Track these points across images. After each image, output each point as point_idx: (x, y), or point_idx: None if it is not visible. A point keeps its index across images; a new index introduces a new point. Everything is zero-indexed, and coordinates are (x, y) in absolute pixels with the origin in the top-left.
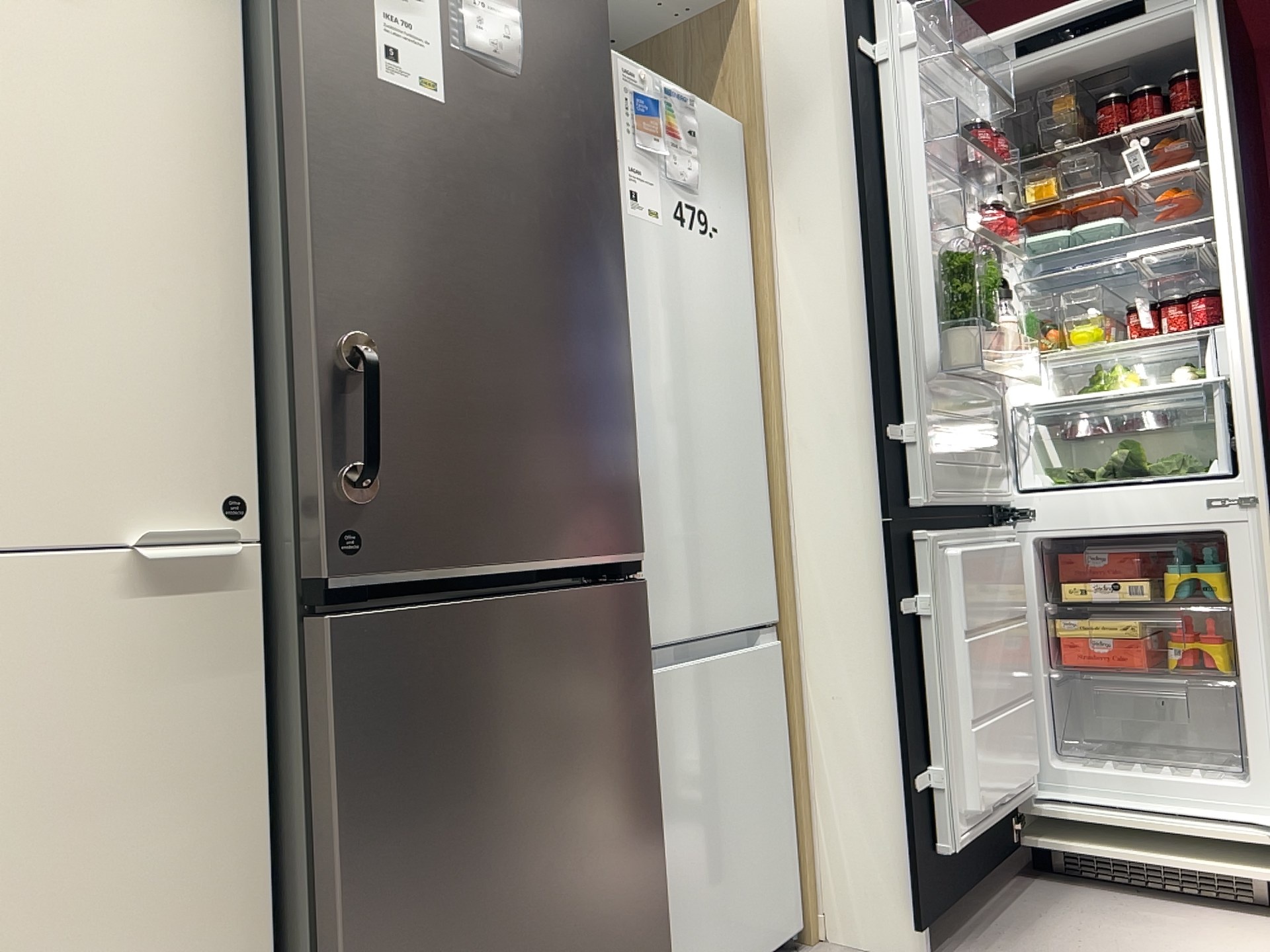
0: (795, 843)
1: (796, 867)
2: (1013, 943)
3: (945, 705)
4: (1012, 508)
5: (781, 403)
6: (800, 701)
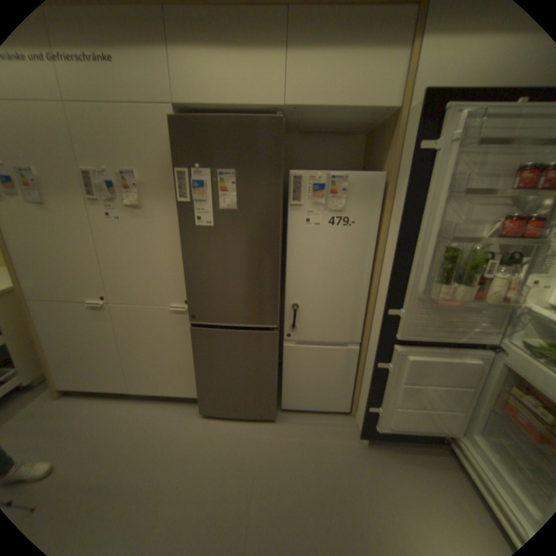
0: (353, 394)
1: (353, 399)
2: (398, 465)
3: (388, 398)
4: (500, 346)
5: (377, 280)
6: (362, 365)
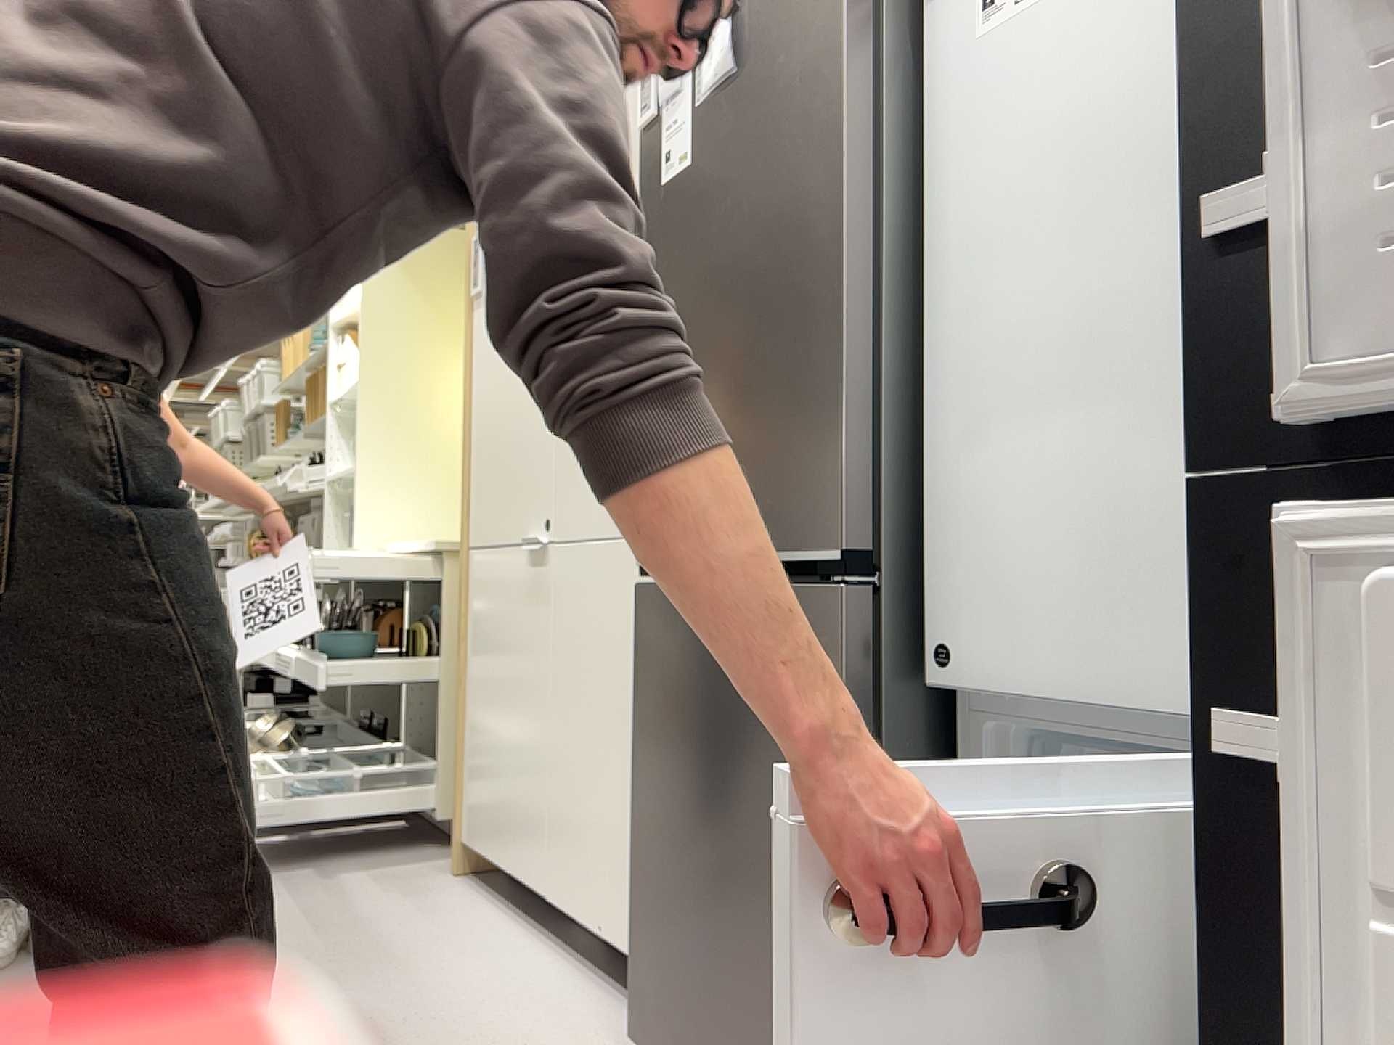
0: None
1: None
2: None
3: None
4: None
5: None
6: None
